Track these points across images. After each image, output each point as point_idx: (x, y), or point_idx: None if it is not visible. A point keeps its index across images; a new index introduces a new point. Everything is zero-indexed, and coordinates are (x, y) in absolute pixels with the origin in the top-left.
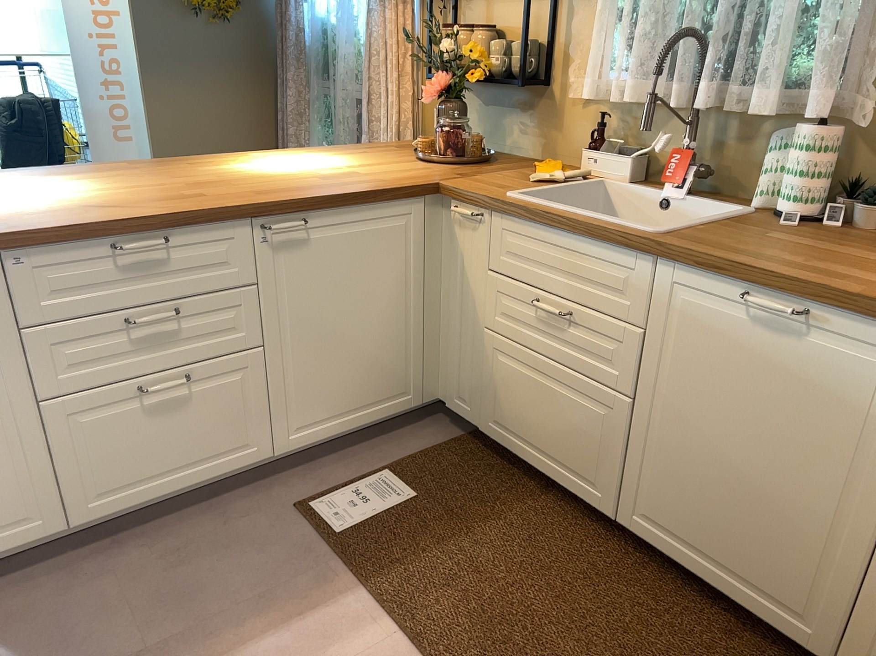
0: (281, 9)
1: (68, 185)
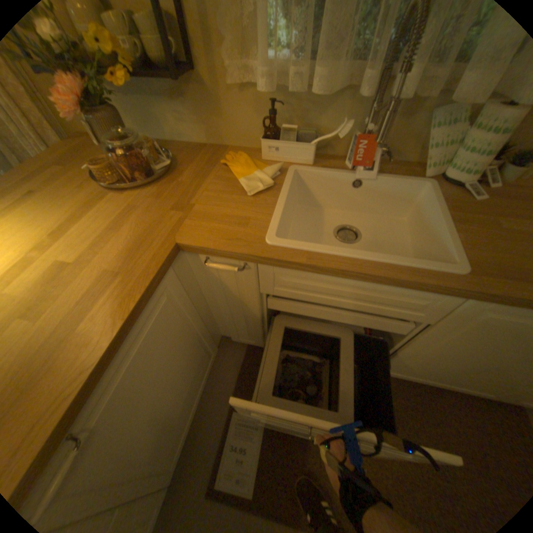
0: None
1: None
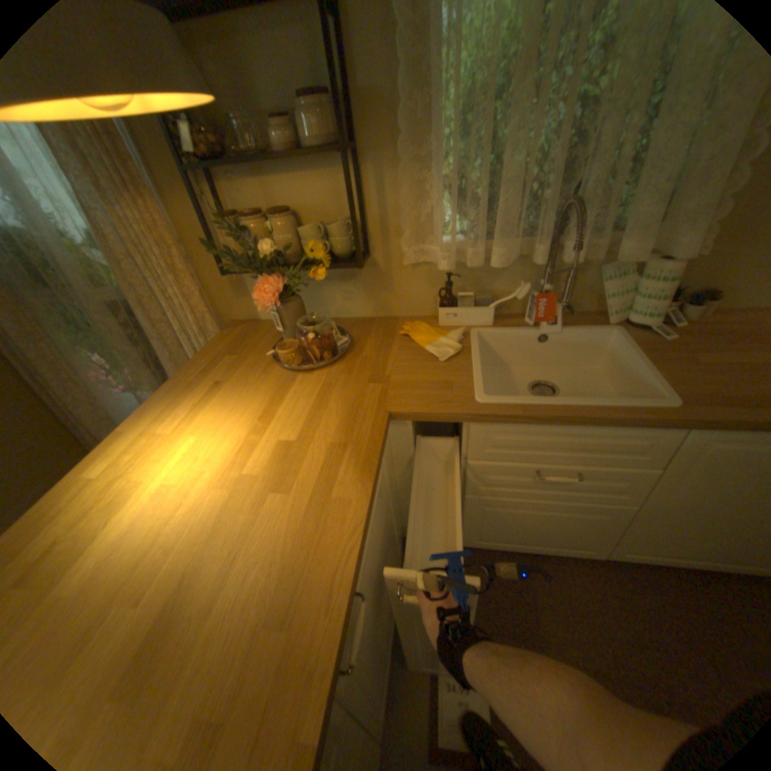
0: None
1: None
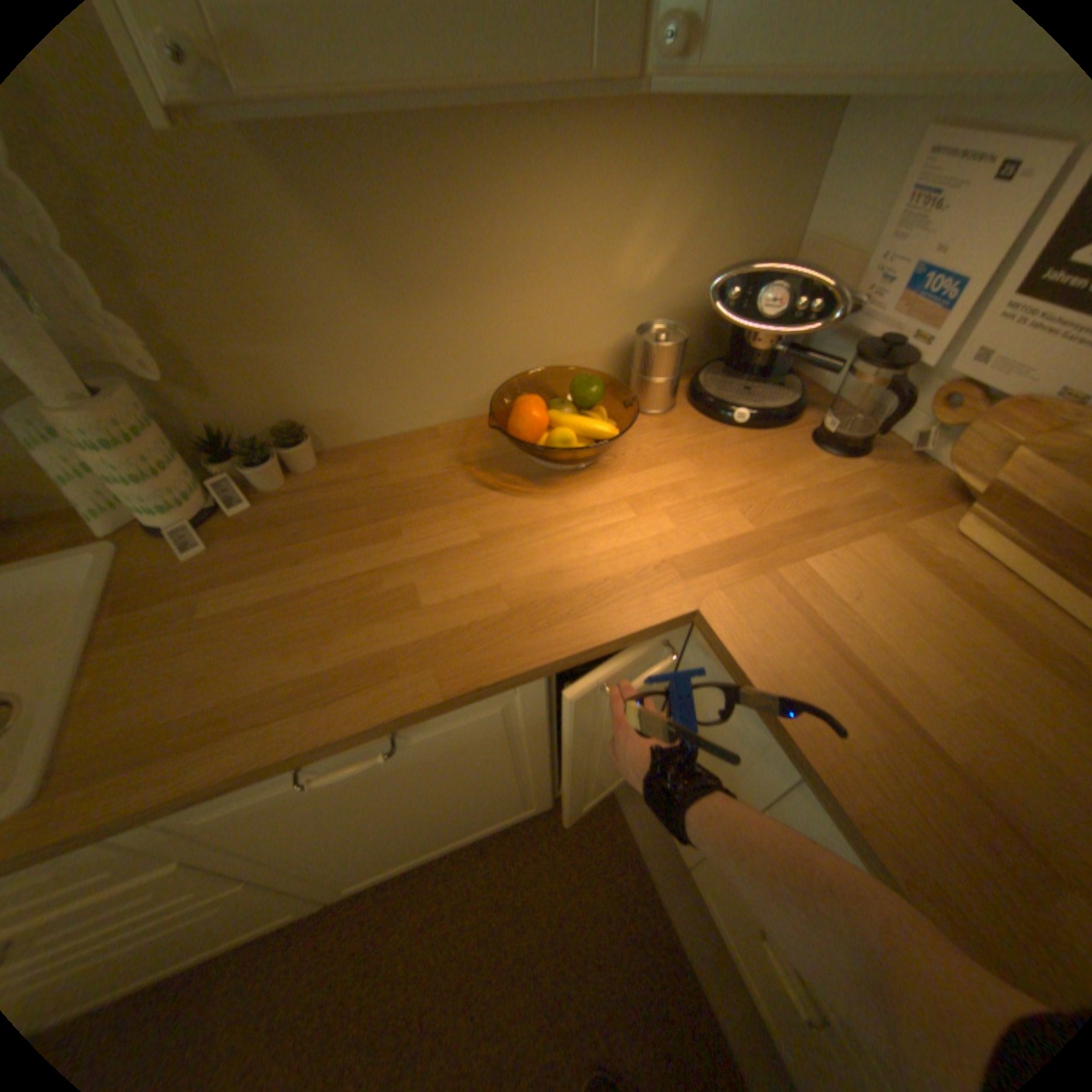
0: None
1: None
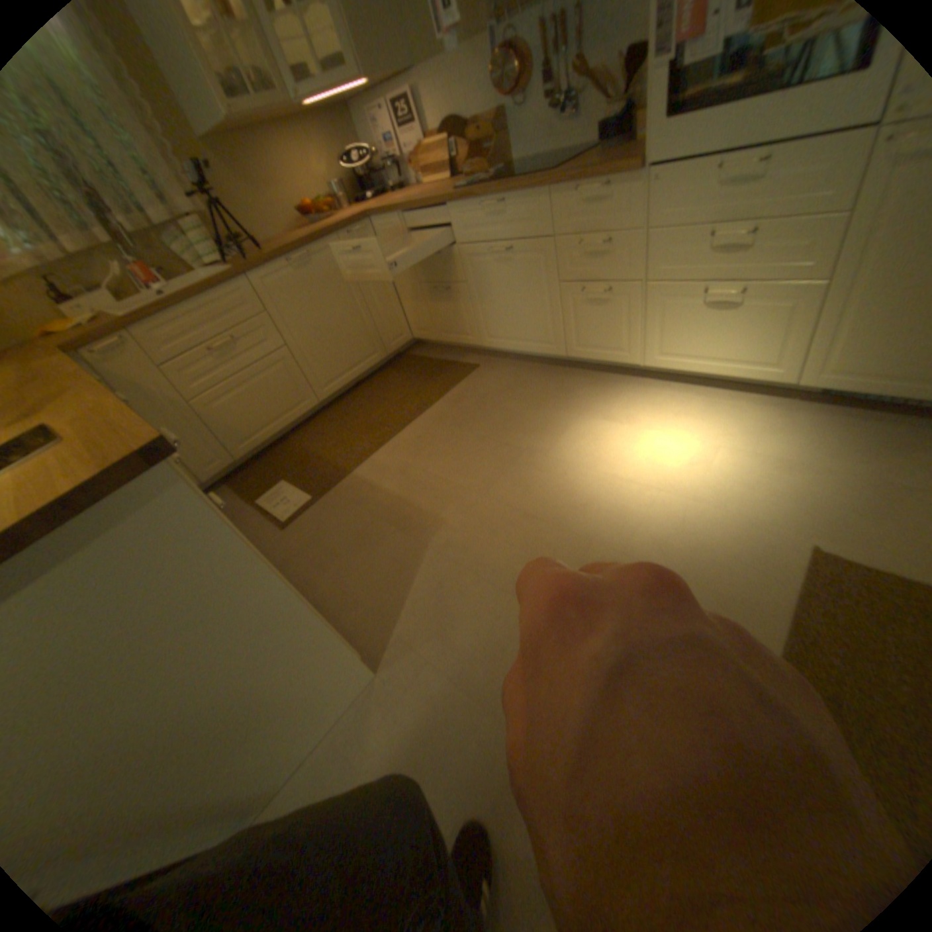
0: None
1: None
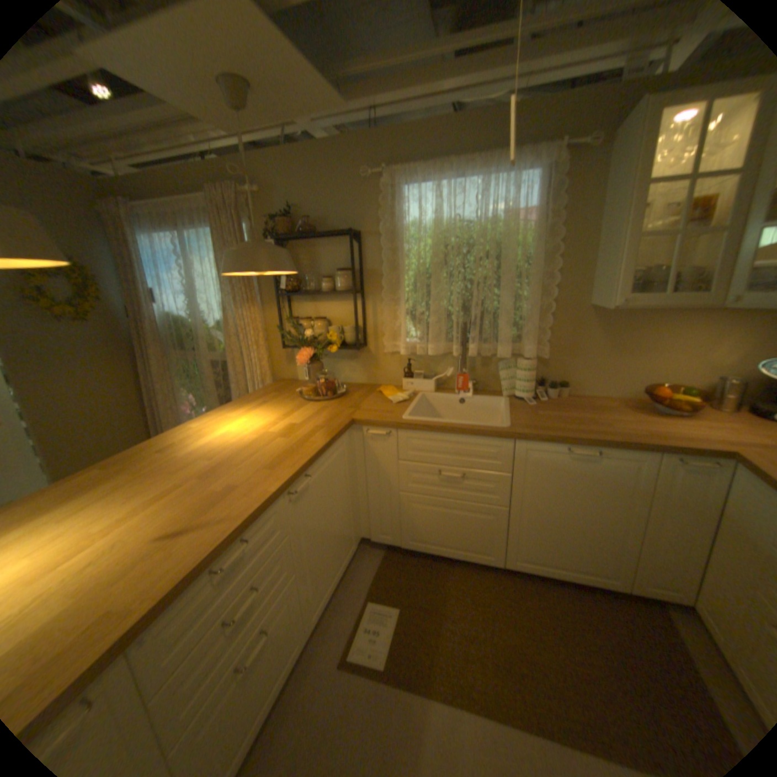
0: (130, 308)
1: (82, 520)
